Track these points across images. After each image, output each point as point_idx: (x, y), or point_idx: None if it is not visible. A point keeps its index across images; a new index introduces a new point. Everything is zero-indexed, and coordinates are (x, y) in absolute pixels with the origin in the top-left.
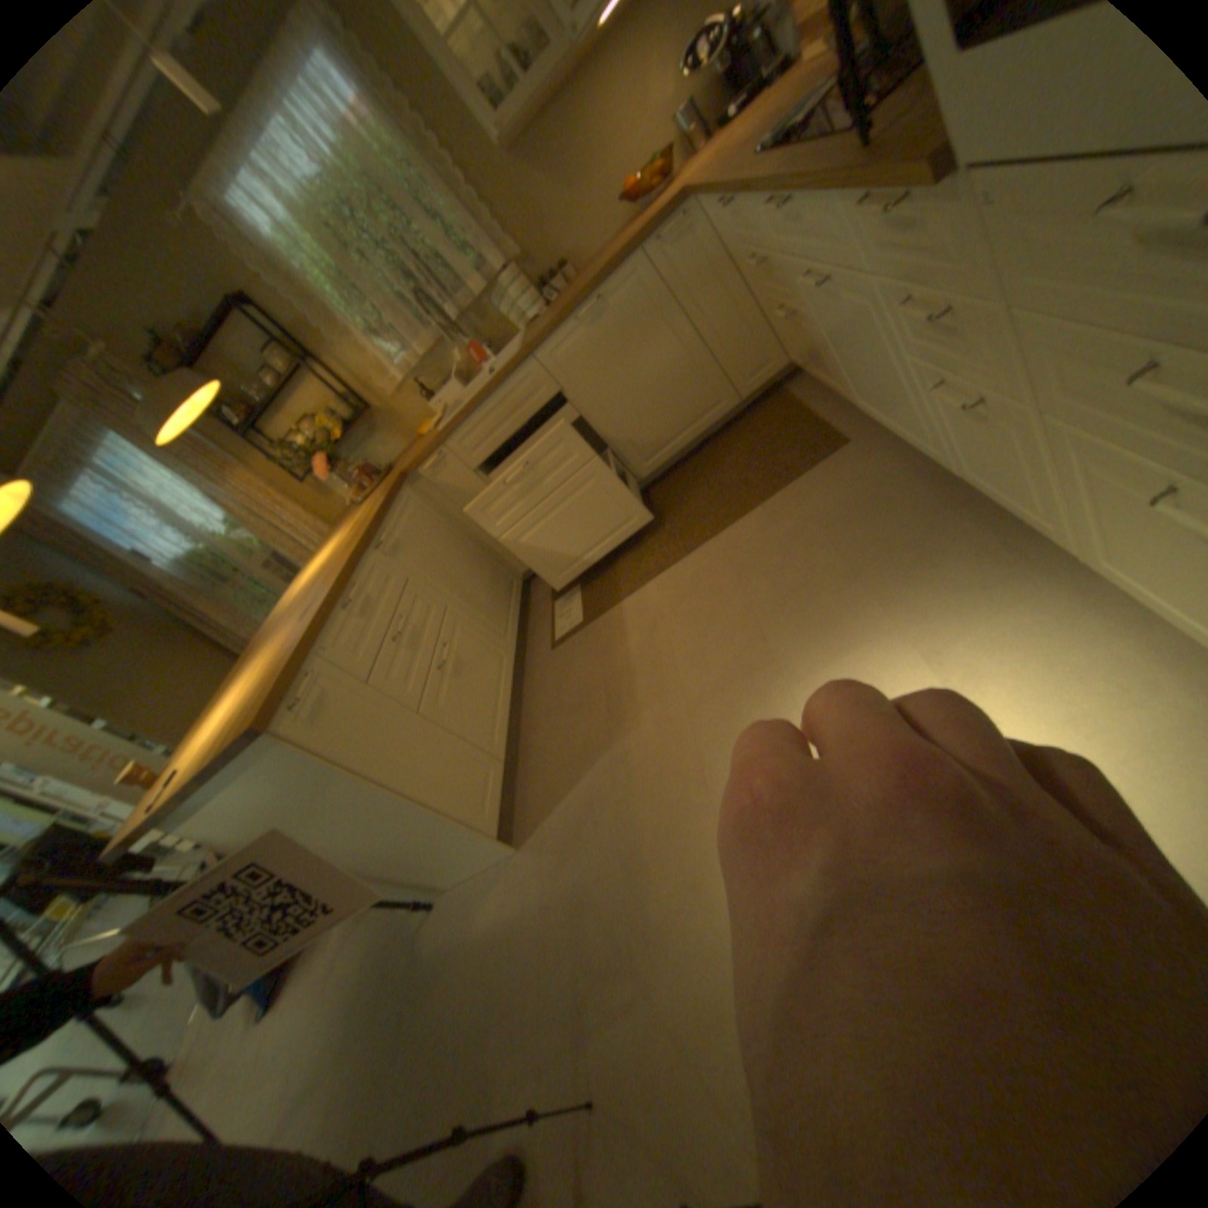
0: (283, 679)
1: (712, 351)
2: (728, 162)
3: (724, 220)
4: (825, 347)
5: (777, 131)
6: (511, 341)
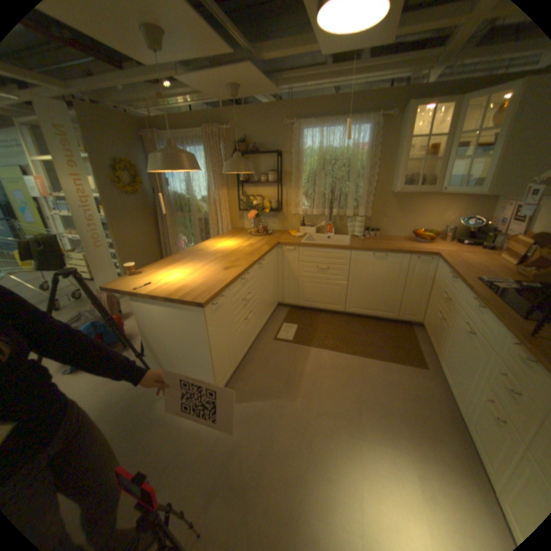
0: (216, 293)
1: (401, 298)
2: (462, 267)
3: (442, 273)
4: (444, 338)
5: (488, 281)
6: (341, 235)
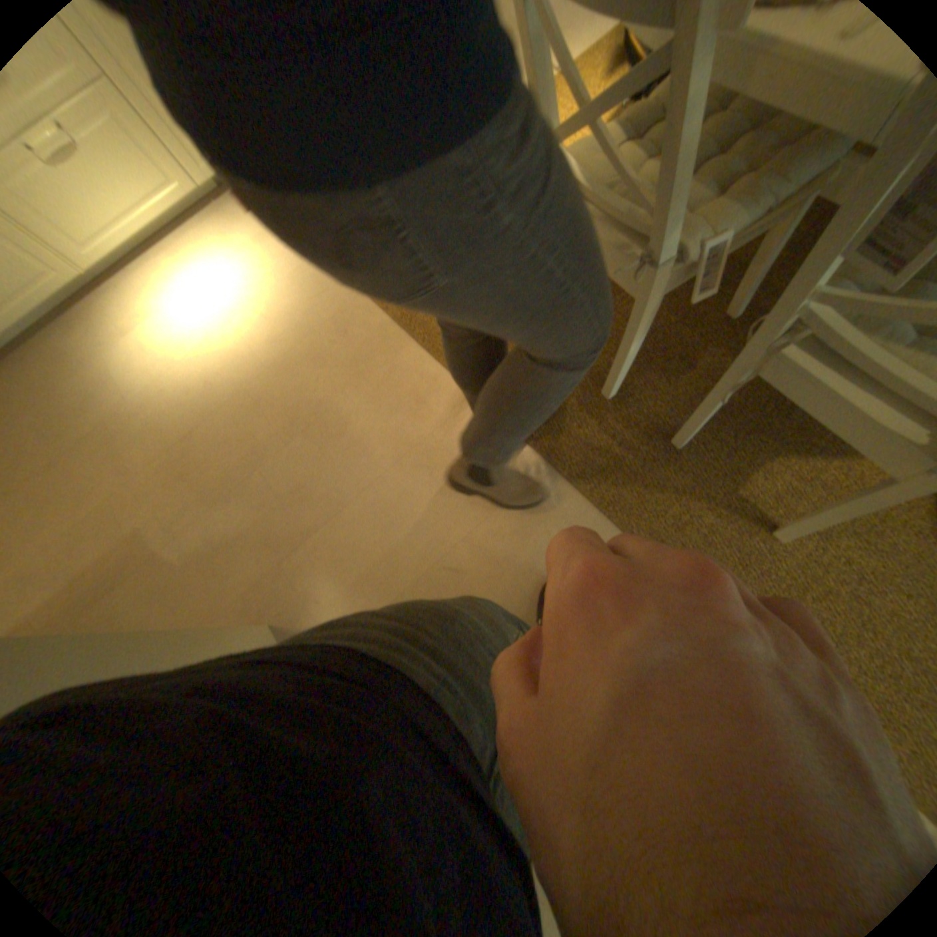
0: None
1: None
2: None
3: None
4: None
5: None
6: None
